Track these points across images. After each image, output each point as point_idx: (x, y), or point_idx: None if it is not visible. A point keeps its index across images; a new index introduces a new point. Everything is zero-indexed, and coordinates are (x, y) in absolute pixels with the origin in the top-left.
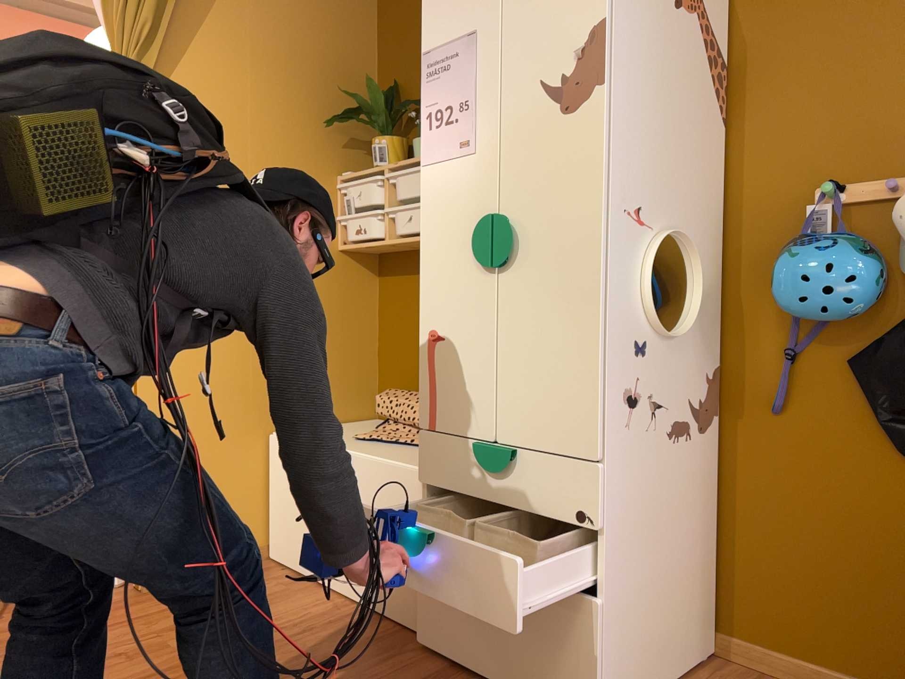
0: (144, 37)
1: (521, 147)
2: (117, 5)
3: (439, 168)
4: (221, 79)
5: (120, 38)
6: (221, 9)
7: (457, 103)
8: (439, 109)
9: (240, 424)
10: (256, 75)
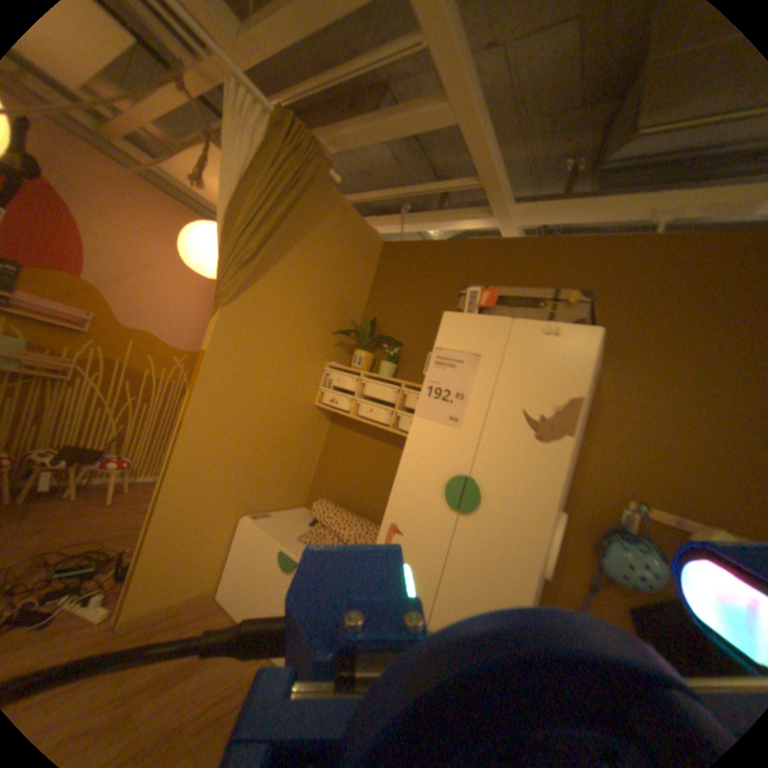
0: (244, 258)
1: (497, 443)
2: (232, 231)
3: (428, 423)
4: (281, 293)
5: (227, 253)
6: (294, 251)
7: (454, 391)
8: (438, 387)
9: (225, 511)
10: (302, 295)
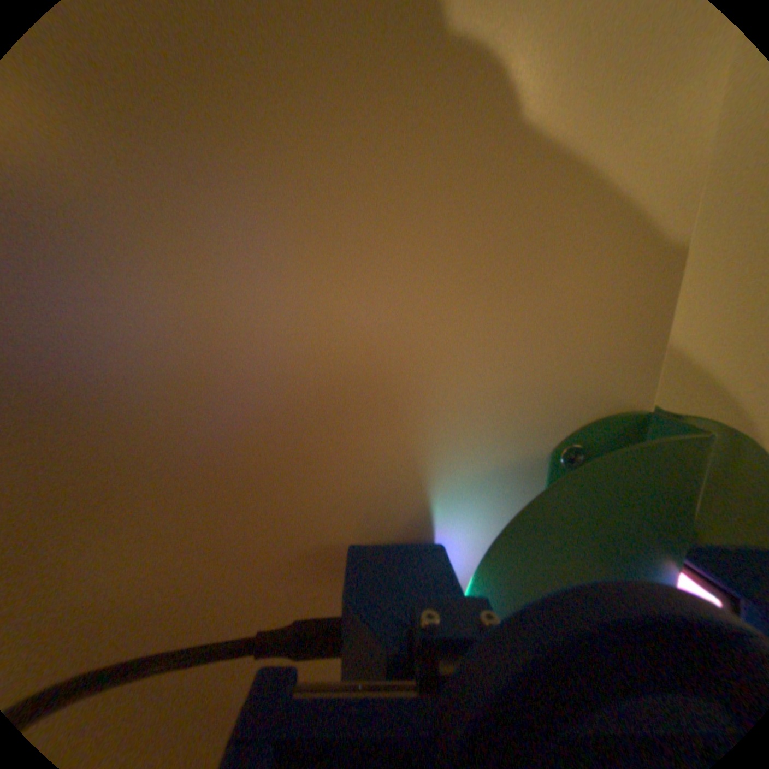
0: None
1: None
2: None
3: None
4: None
5: None
6: None
7: None
8: None
9: None
10: None
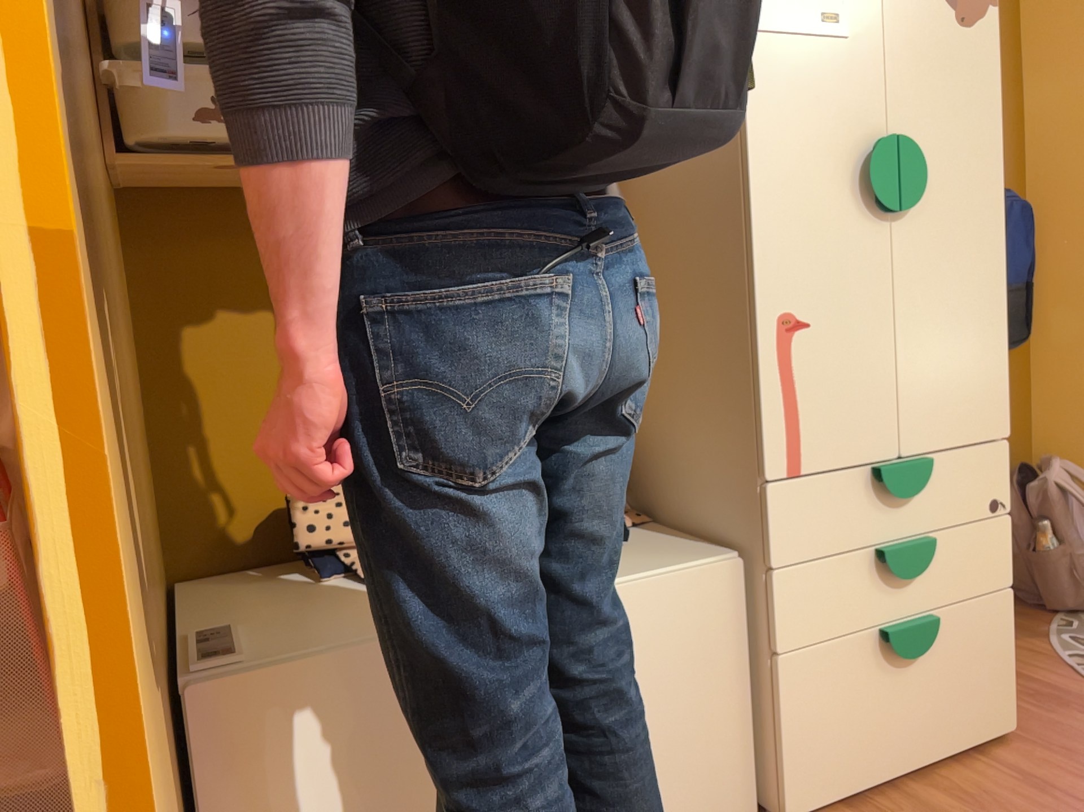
0: None
1: (914, 50)
2: None
3: (785, 44)
4: None
5: None
6: None
7: None
8: None
9: None
10: None
